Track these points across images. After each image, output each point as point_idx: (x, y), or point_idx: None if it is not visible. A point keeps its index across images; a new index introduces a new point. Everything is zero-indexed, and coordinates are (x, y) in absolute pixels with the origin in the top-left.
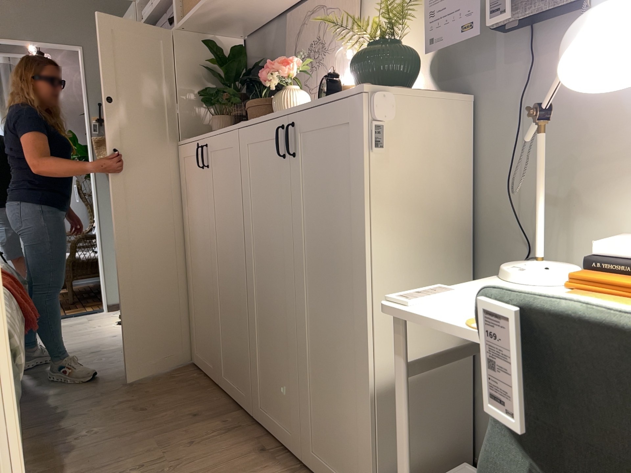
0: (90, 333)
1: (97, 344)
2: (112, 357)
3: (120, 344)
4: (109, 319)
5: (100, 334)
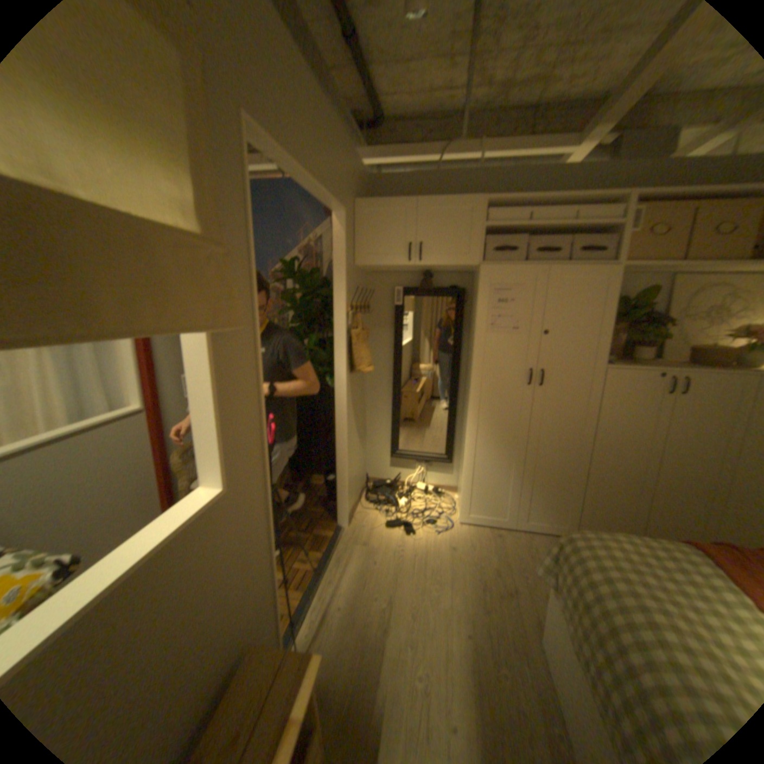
0: (422, 560)
1: (469, 566)
2: (525, 570)
3: (484, 554)
4: (383, 536)
5: (436, 556)
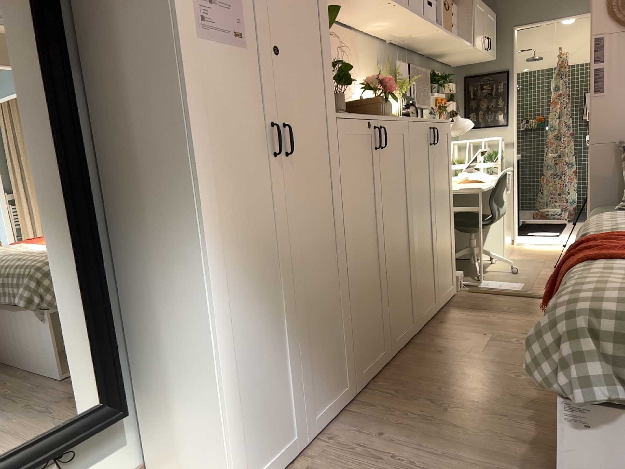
0: None
1: None
2: None
3: None
4: None
5: None
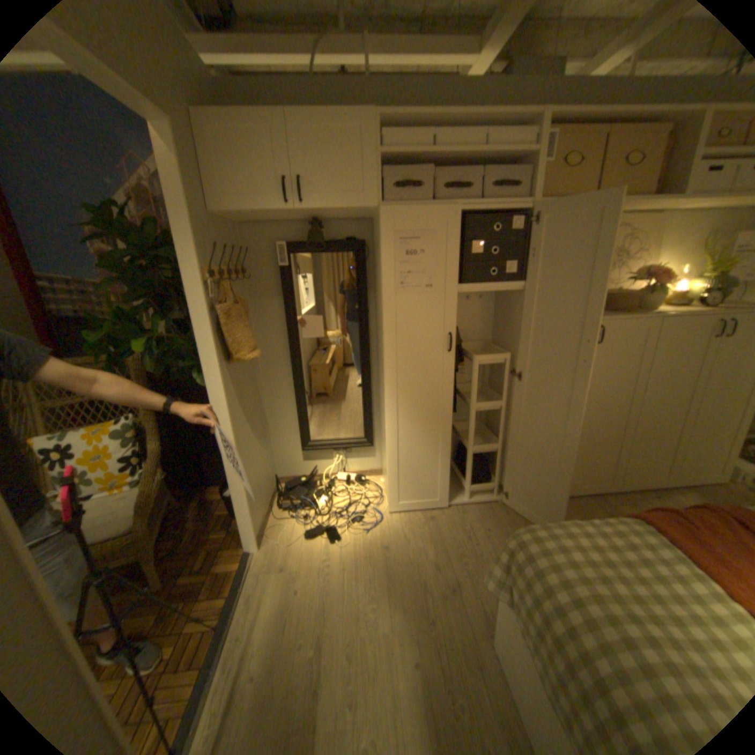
0: (352, 571)
1: (405, 565)
2: (463, 554)
3: (419, 545)
4: (302, 550)
5: (367, 561)
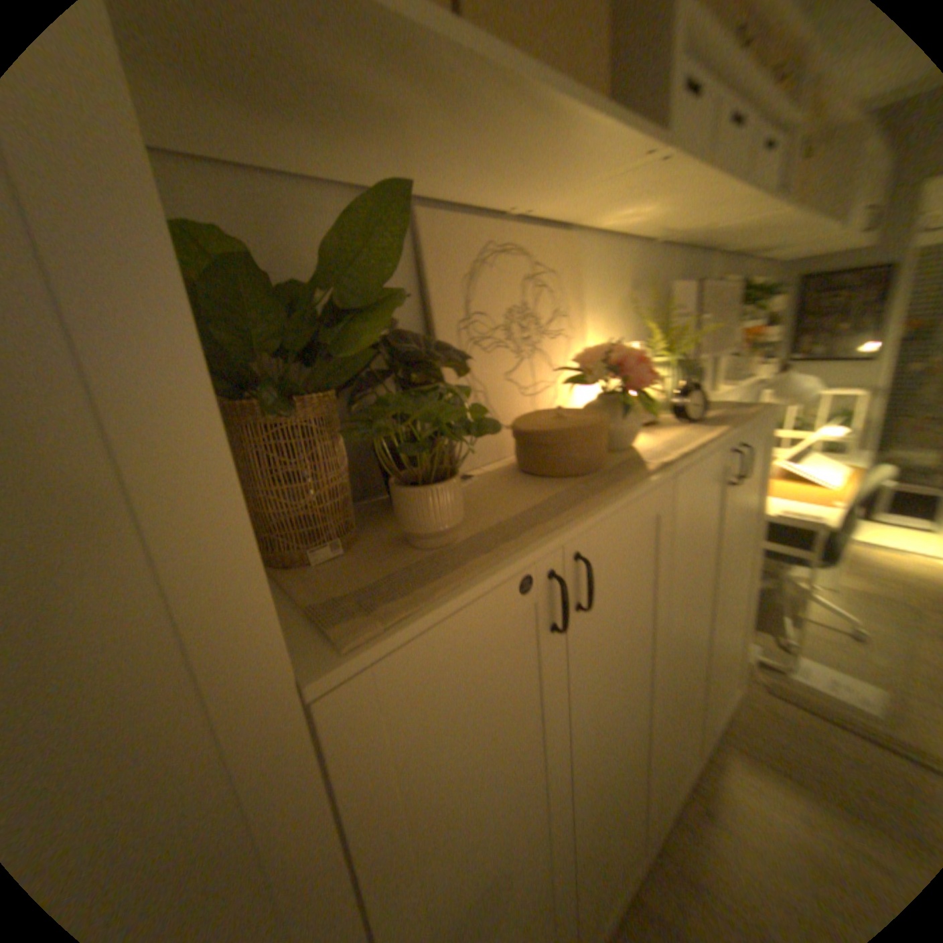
0: None
1: None
2: None
3: None
4: None
5: None
